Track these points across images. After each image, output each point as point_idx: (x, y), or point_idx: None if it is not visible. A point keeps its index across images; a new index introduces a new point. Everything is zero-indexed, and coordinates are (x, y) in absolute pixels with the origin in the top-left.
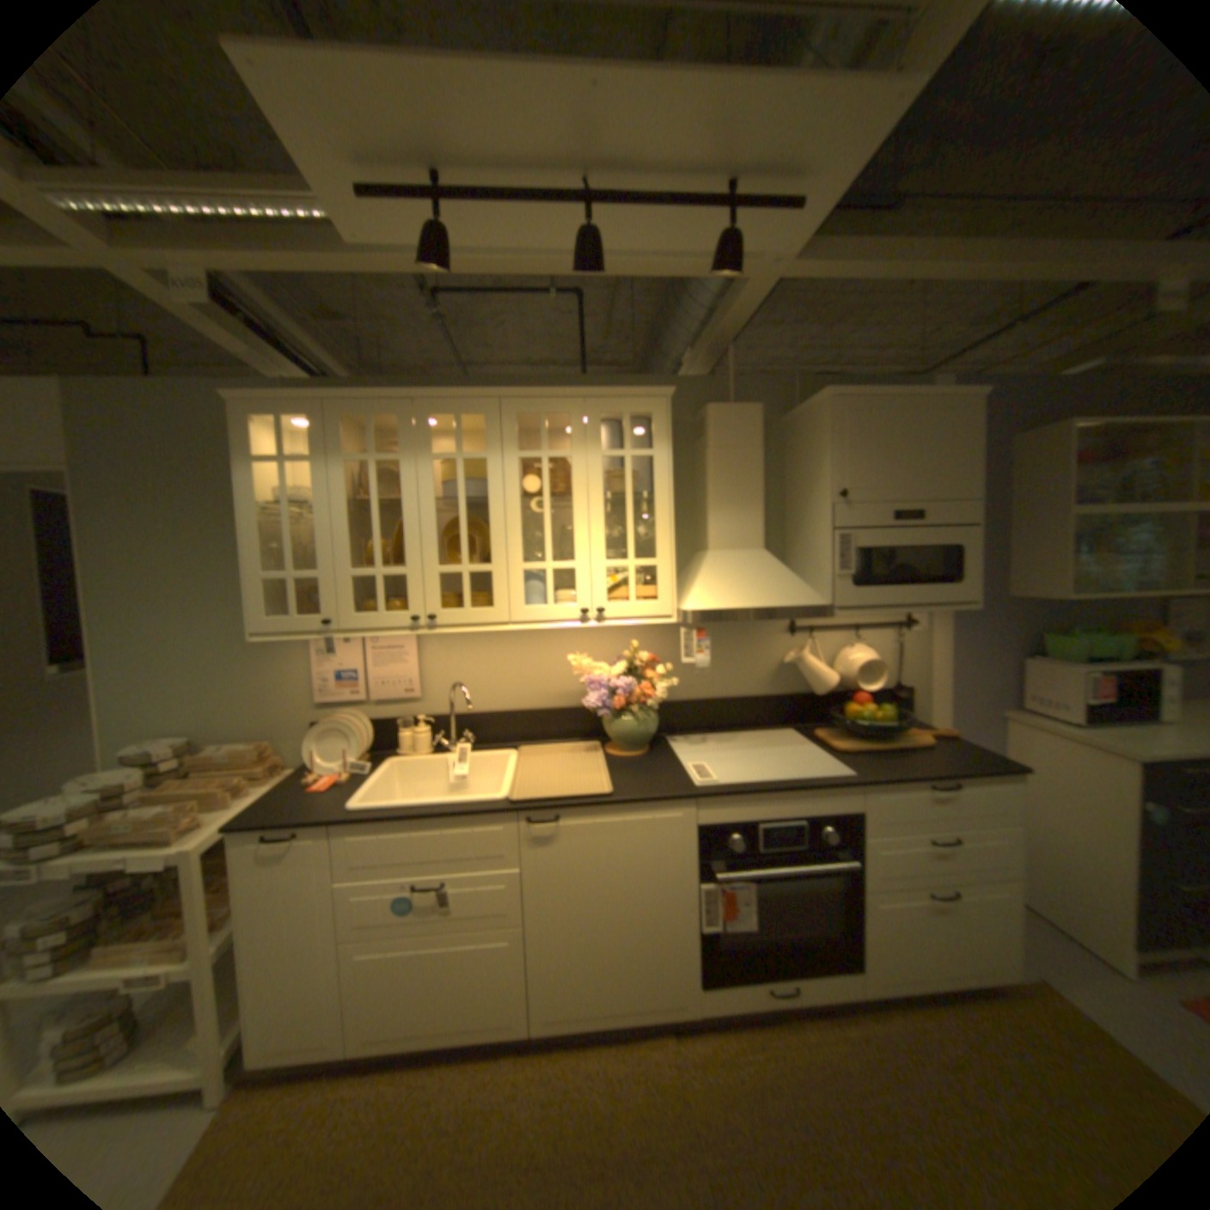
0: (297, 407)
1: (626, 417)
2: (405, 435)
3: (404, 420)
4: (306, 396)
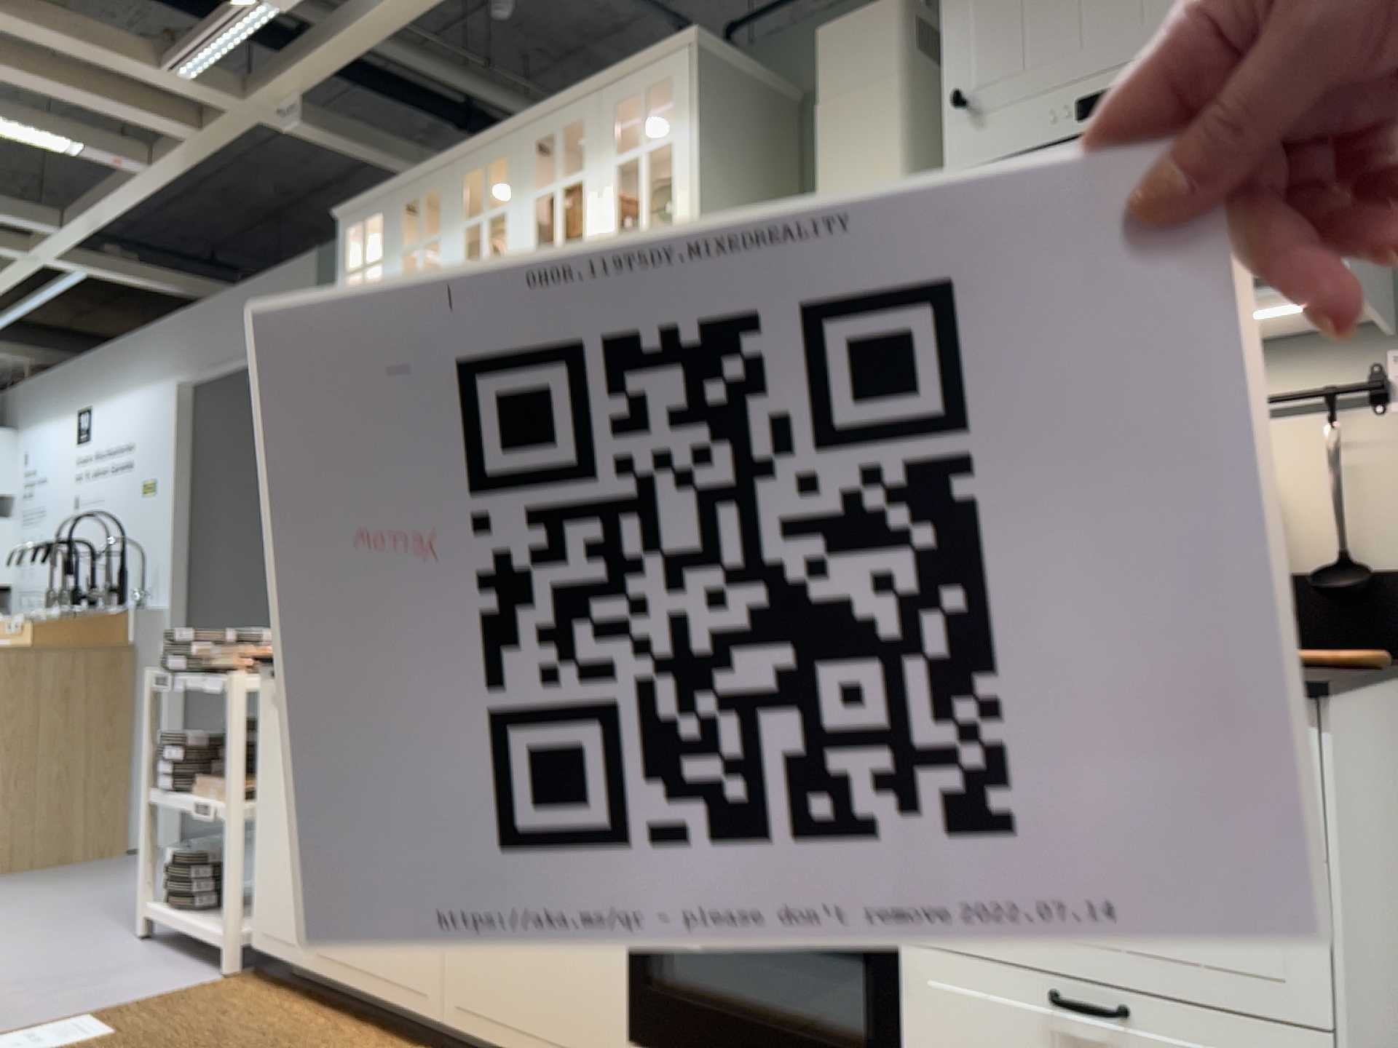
0: (375, 208)
1: (640, 98)
2: (444, 209)
3: (444, 192)
4: (380, 194)
